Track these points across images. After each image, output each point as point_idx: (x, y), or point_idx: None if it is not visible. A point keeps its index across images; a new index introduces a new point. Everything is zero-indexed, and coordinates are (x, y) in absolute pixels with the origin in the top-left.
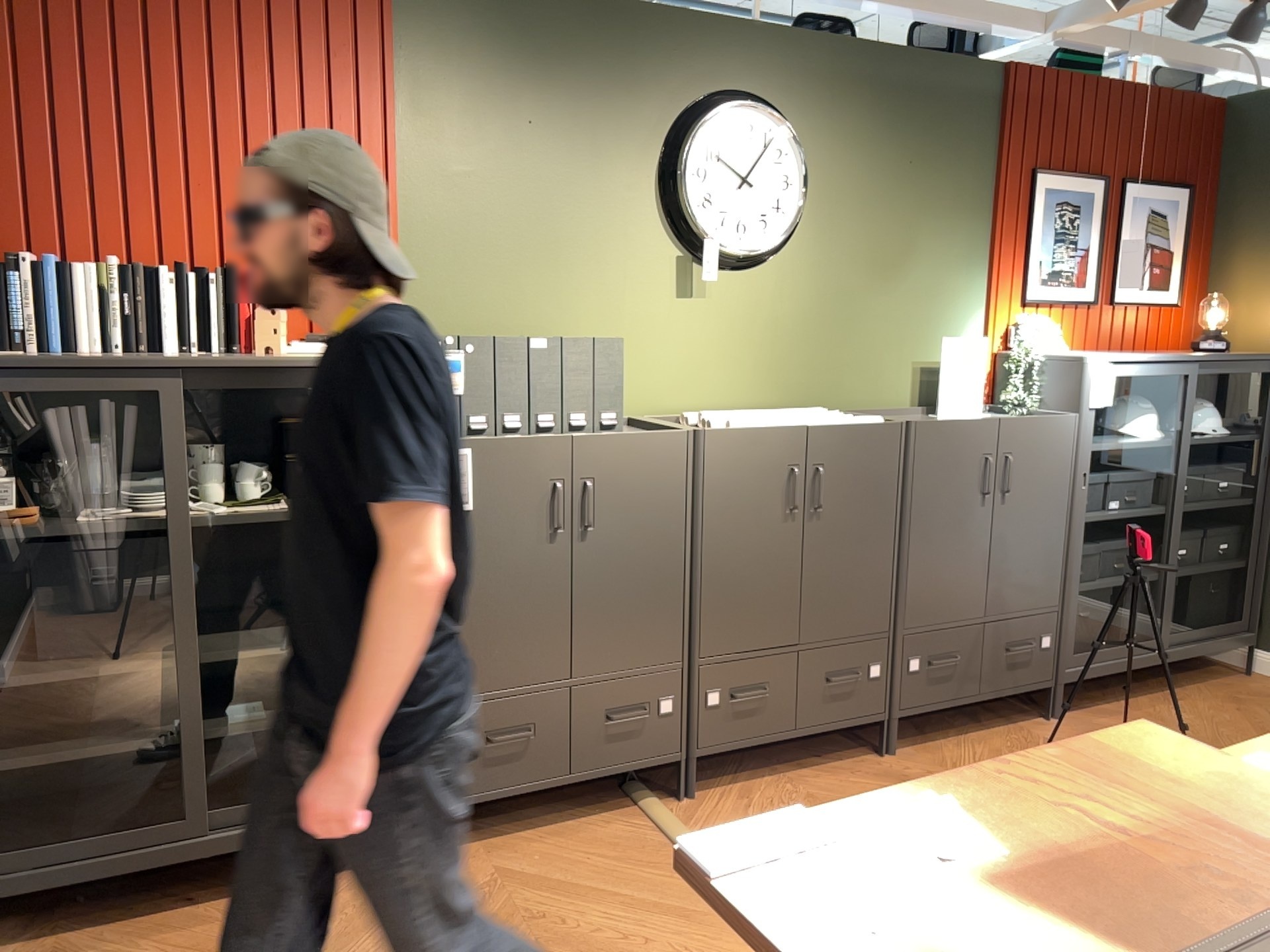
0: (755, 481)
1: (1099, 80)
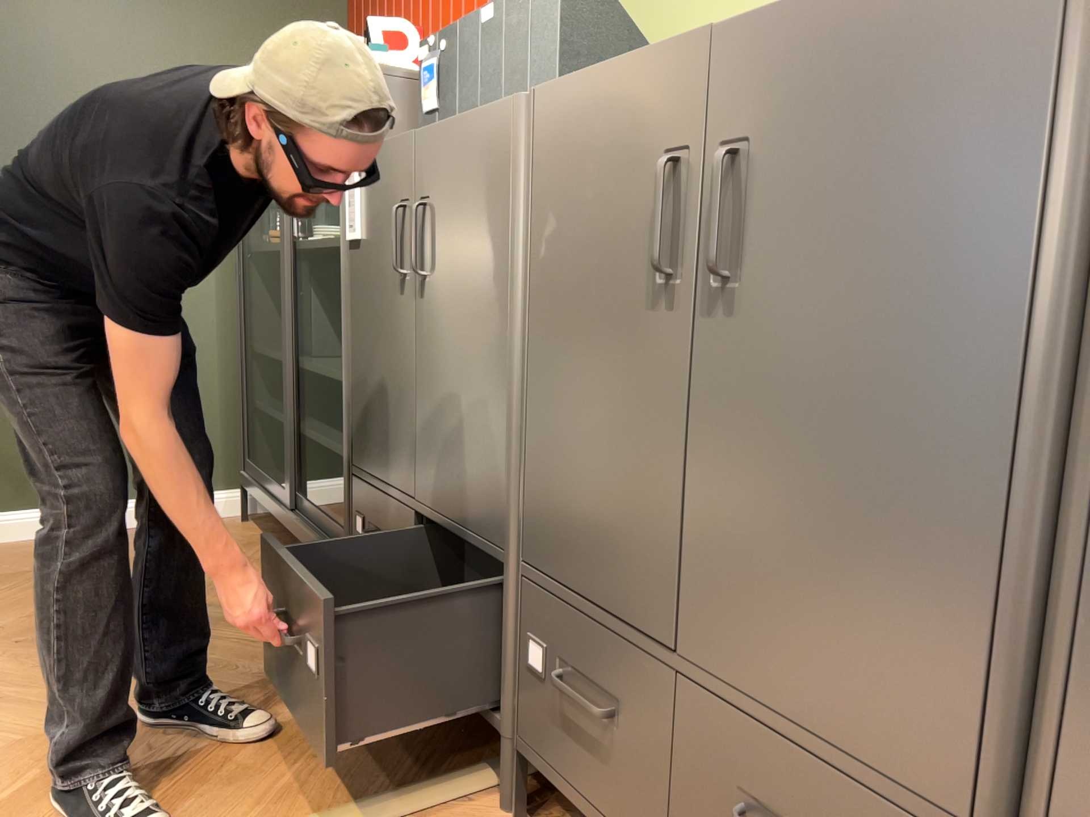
0: (600, 197)
1: None
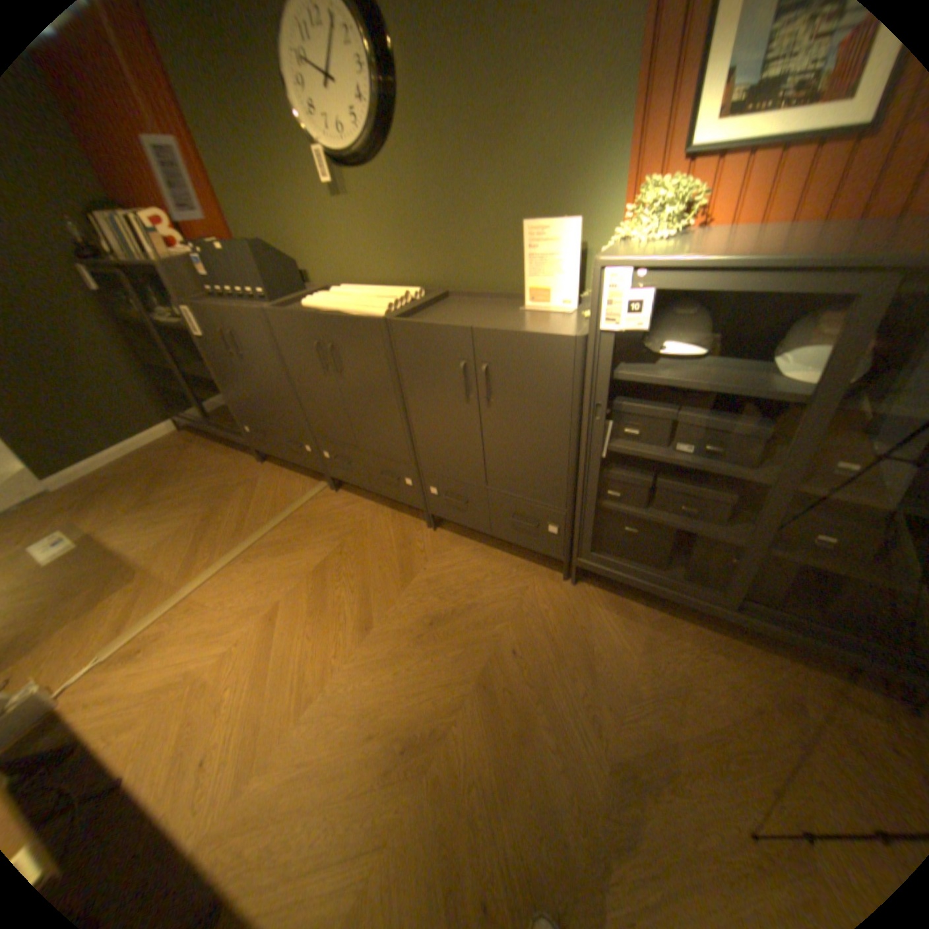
0: (301, 346)
1: None
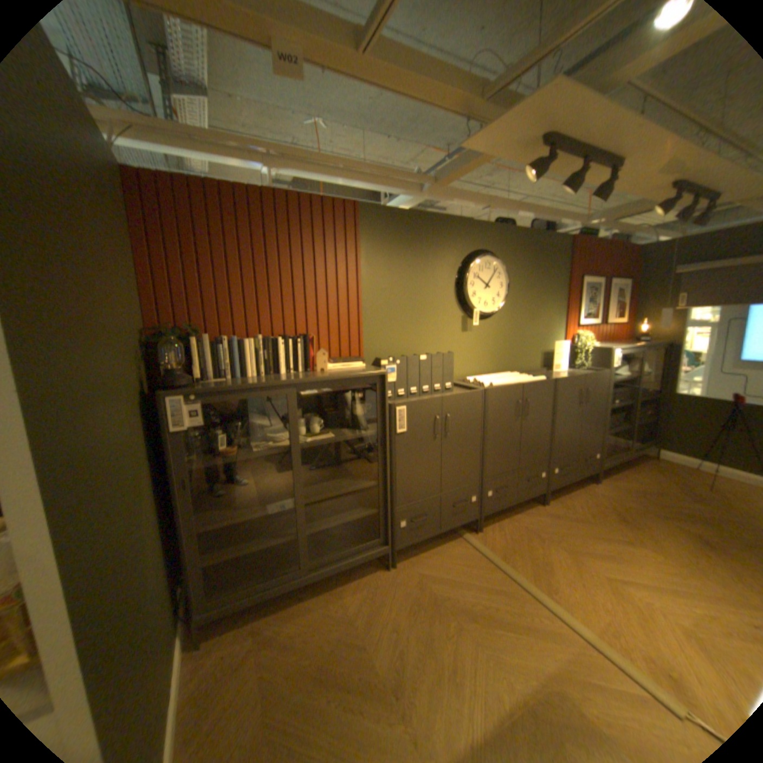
0: (505, 407)
1: (604, 239)
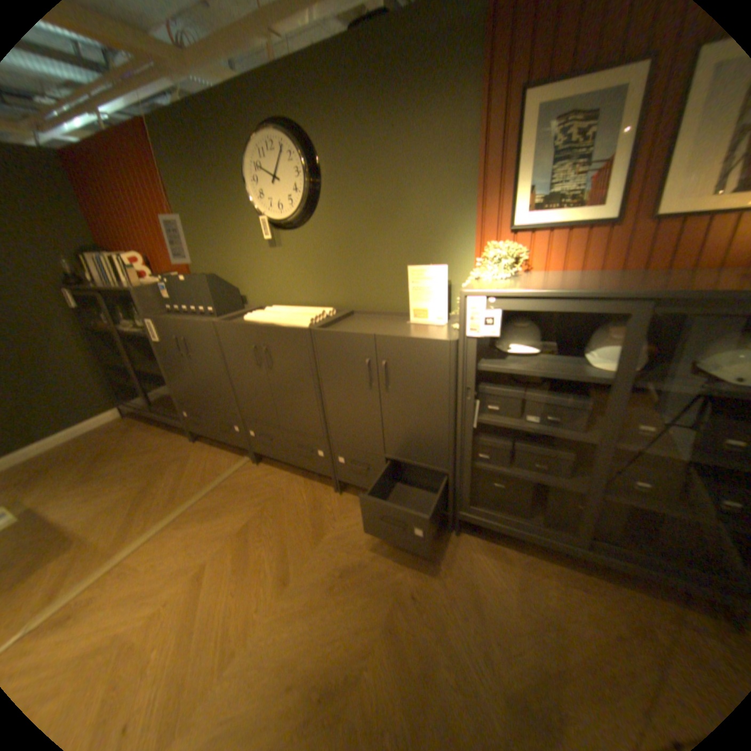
0: (240, 349)
1: None
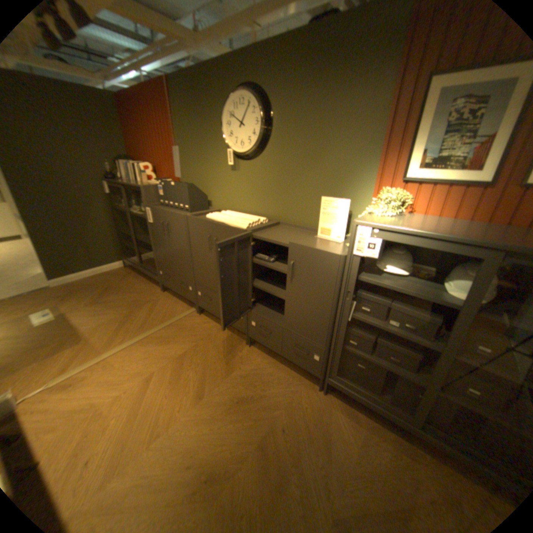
0: (200, 236)
1: None
